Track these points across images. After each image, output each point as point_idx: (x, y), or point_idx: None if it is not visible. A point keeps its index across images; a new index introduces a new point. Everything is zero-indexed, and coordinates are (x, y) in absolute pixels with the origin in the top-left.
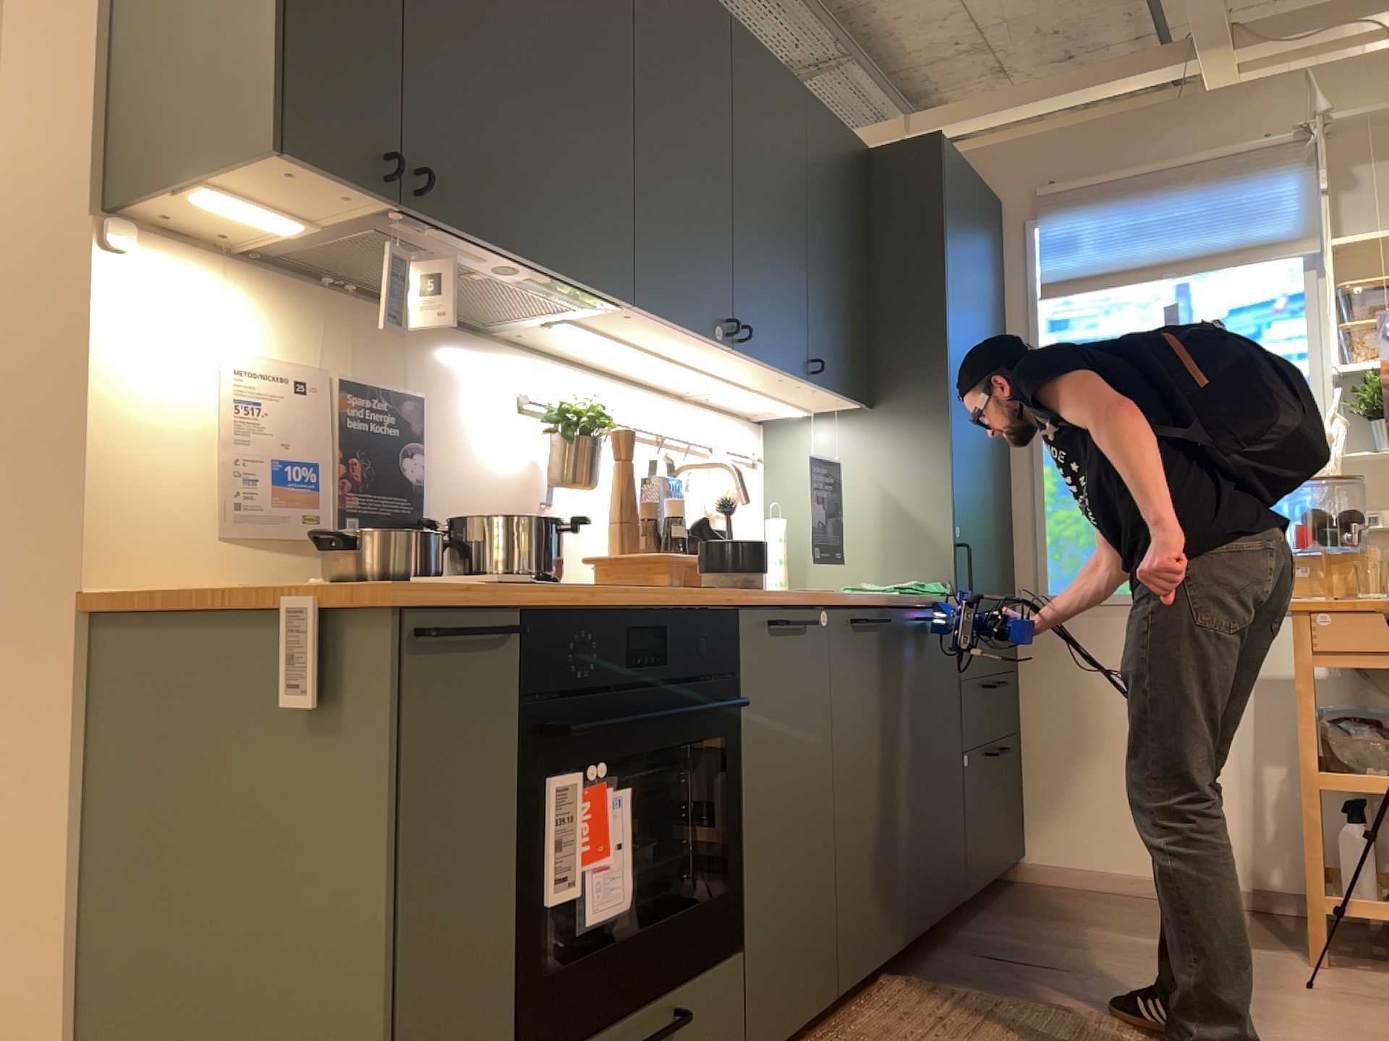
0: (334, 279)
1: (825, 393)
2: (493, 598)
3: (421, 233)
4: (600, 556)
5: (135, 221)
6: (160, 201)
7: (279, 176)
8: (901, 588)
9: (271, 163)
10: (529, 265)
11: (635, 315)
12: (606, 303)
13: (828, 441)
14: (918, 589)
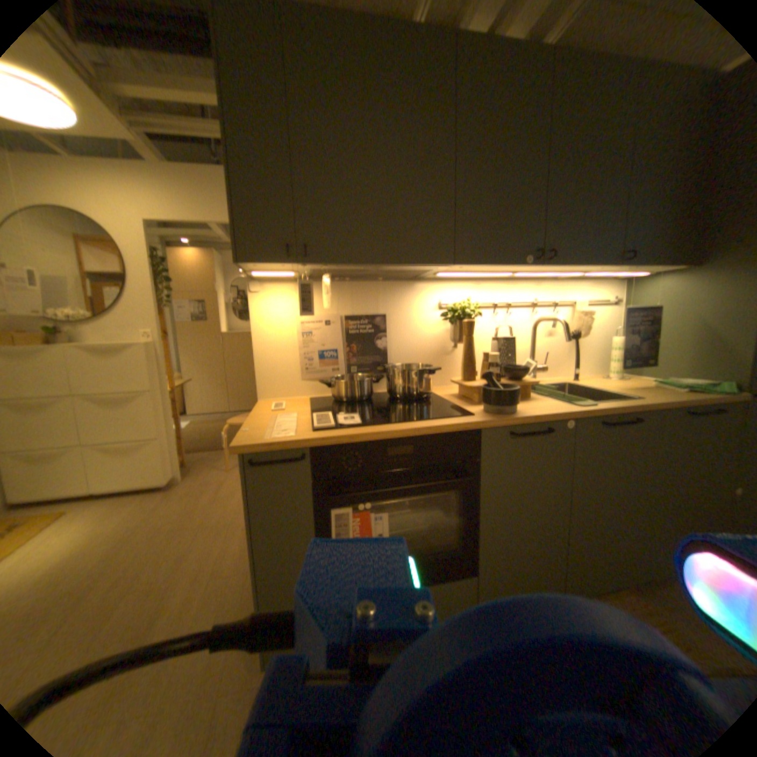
0: (336, 277)
1: (646, 265)
2: (289, 445)
3: (322, 266)
4: (456, 379)
5: (259, 278)
6: (252, 274)
7: (252, 266)
8: (691, 385)
9: (240, 264)
10: (380, 264)
11: (464, 265)
12: (442, 264)
13: (664, 287)
14: (703, 388)
